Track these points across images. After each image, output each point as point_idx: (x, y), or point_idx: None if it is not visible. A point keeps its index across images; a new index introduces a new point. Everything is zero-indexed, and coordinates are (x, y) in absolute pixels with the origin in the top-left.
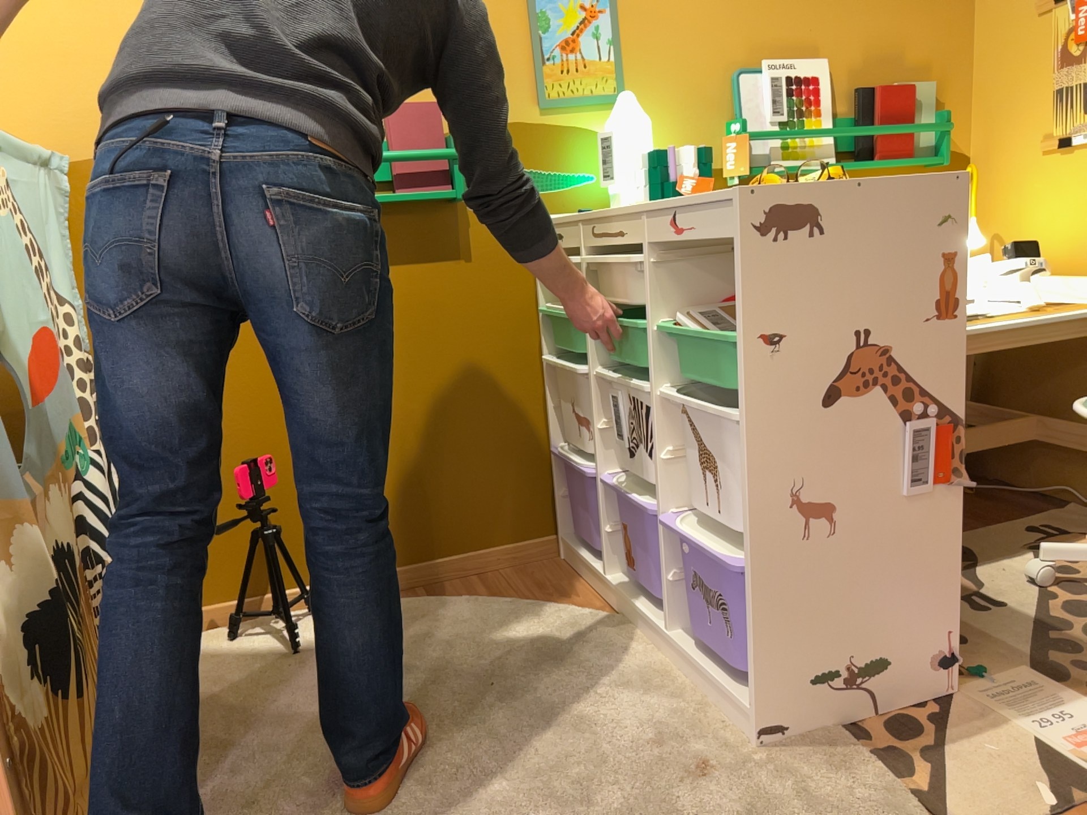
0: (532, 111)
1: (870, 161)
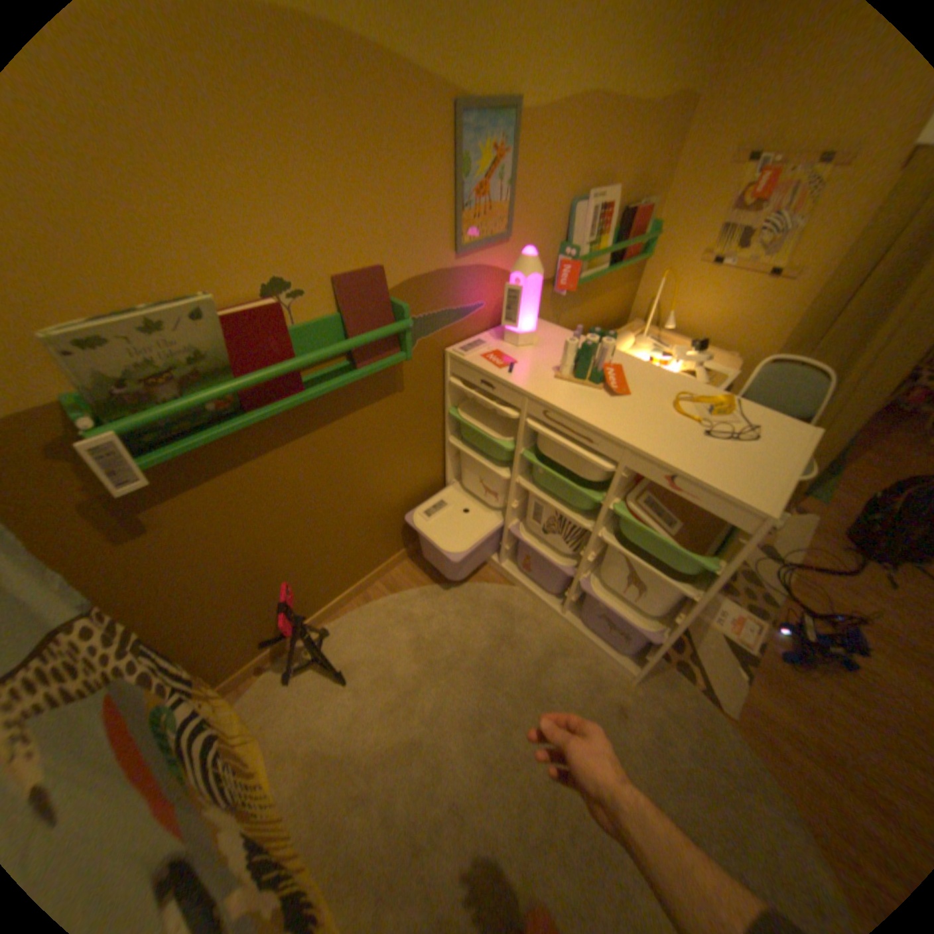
0: (450, 258)
1: (621, 261)
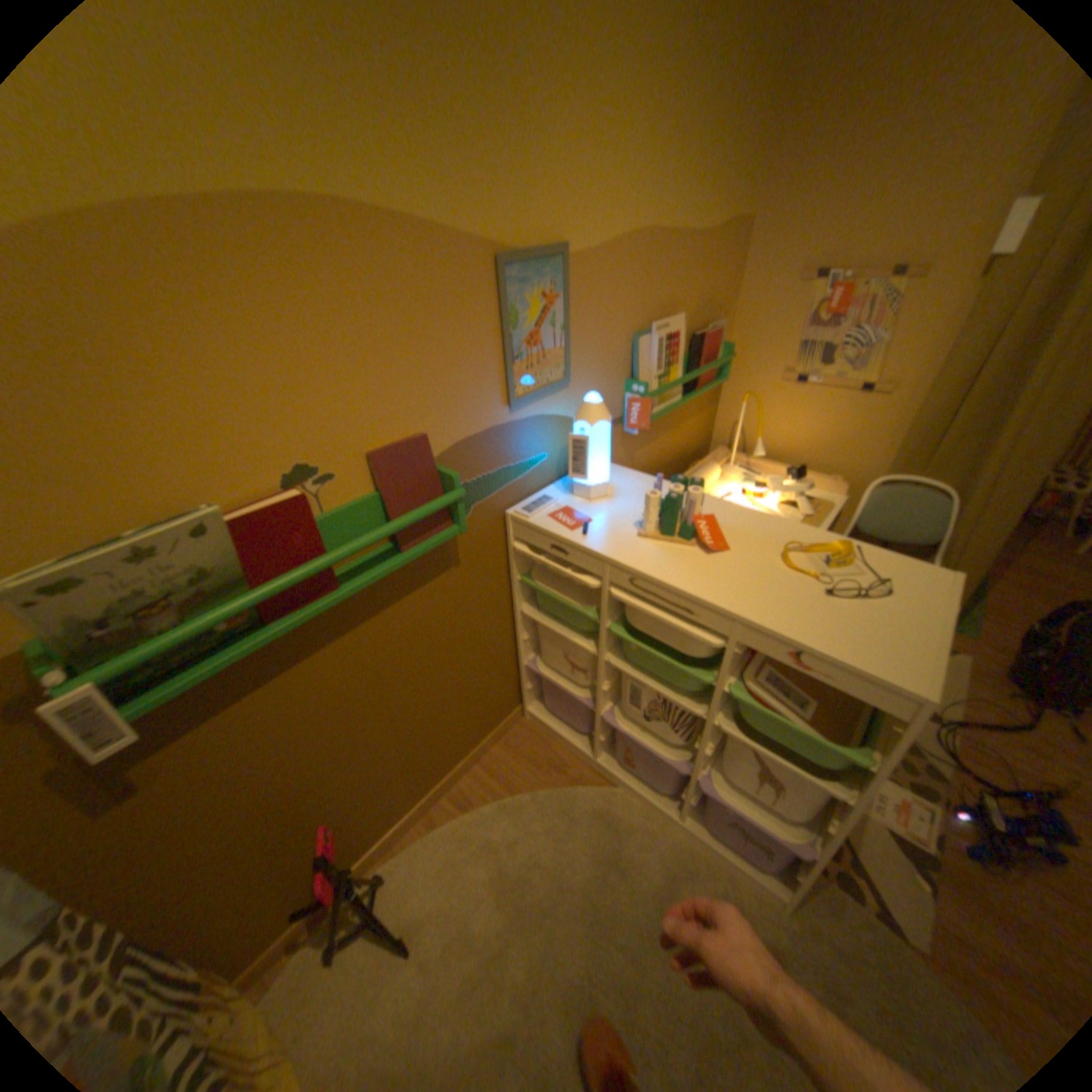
0: (503, 413)
1: (694, 389)
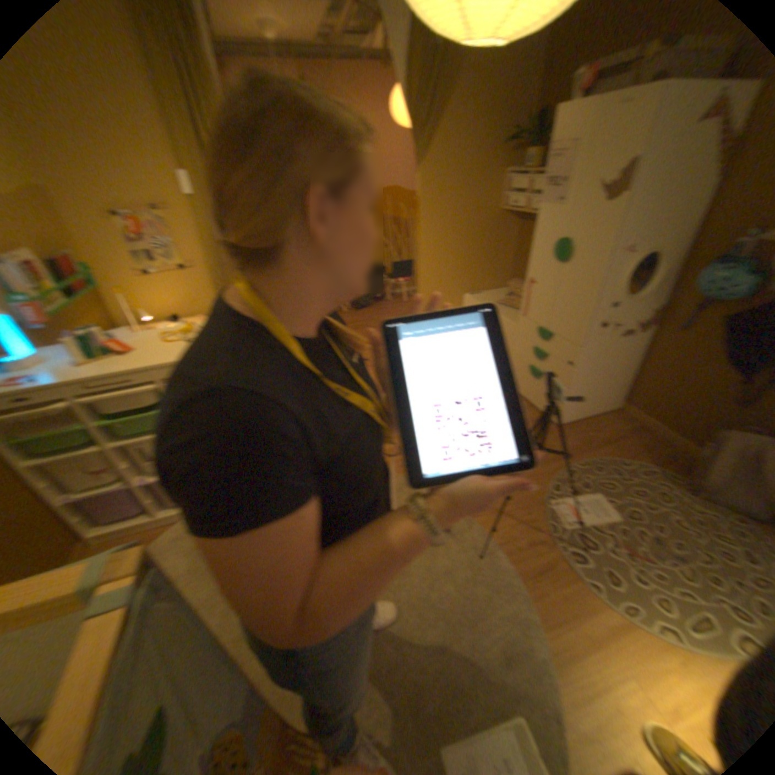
0: None
1: (69, 294)
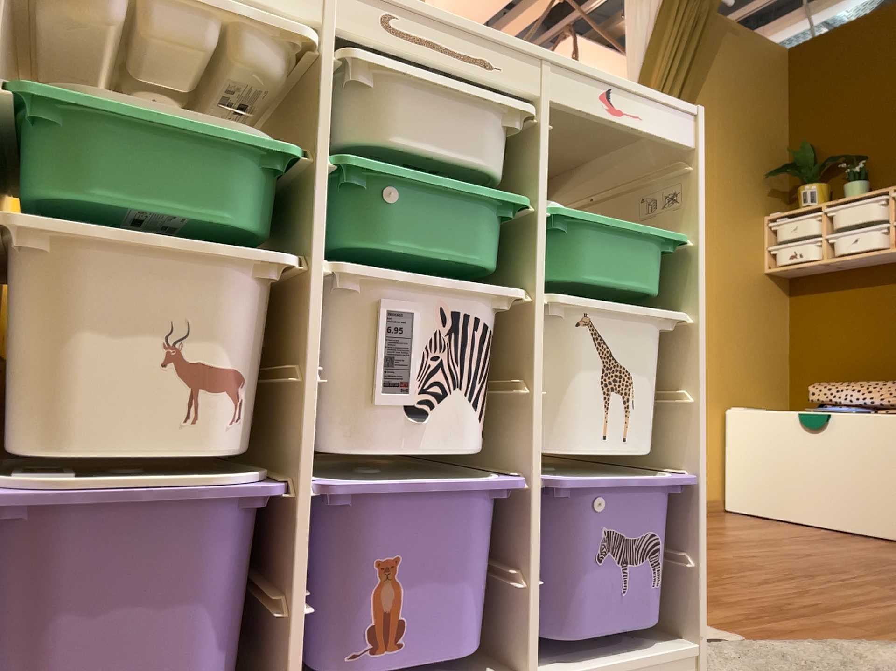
0: None
1: None
